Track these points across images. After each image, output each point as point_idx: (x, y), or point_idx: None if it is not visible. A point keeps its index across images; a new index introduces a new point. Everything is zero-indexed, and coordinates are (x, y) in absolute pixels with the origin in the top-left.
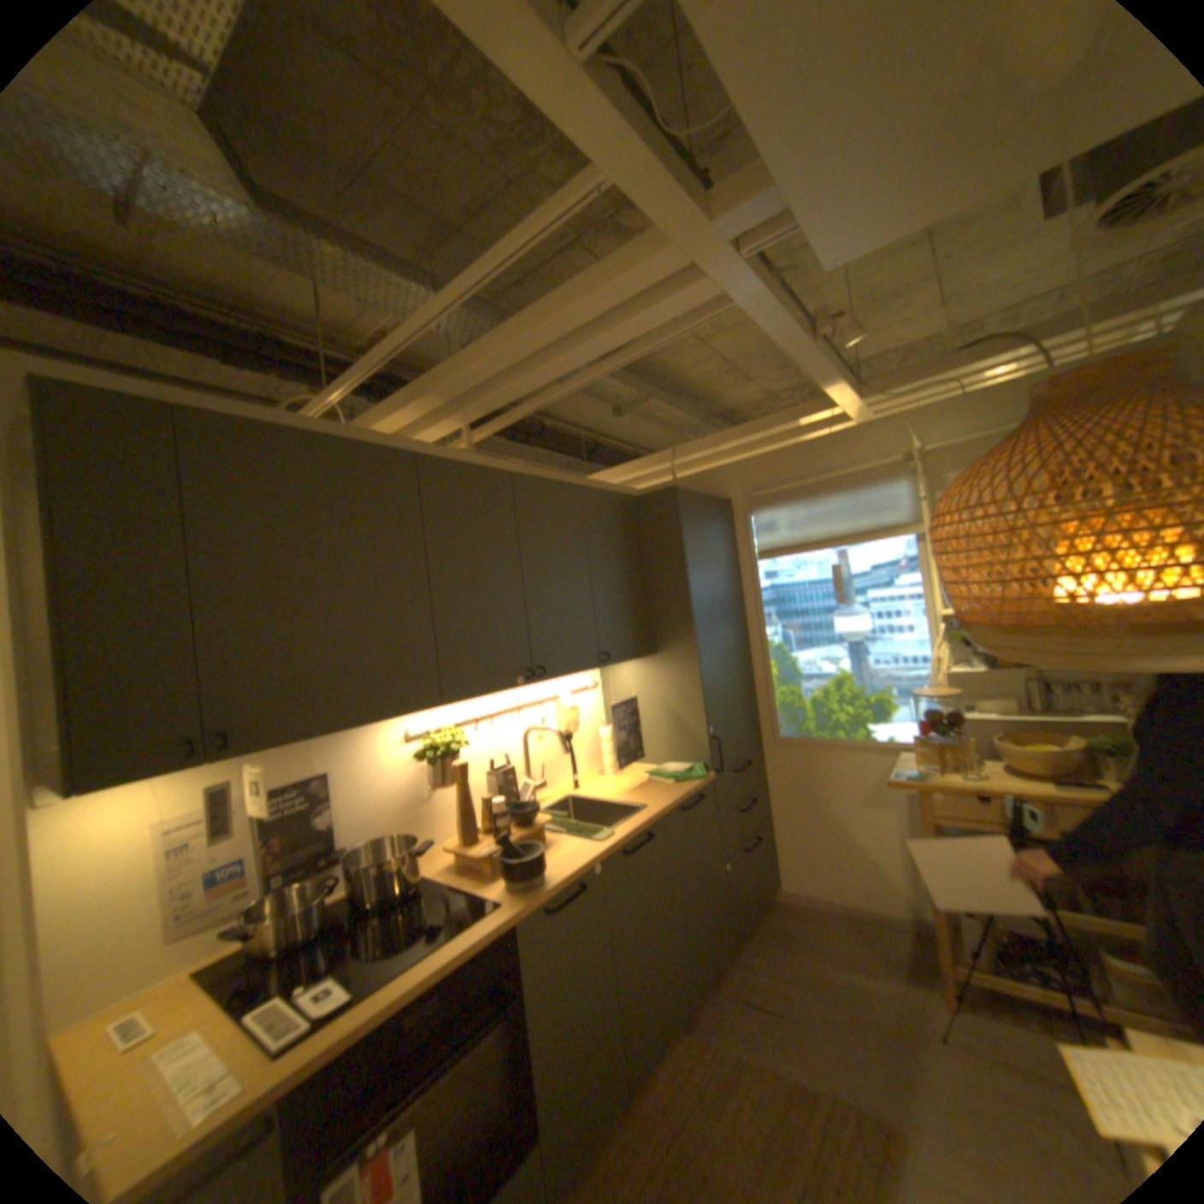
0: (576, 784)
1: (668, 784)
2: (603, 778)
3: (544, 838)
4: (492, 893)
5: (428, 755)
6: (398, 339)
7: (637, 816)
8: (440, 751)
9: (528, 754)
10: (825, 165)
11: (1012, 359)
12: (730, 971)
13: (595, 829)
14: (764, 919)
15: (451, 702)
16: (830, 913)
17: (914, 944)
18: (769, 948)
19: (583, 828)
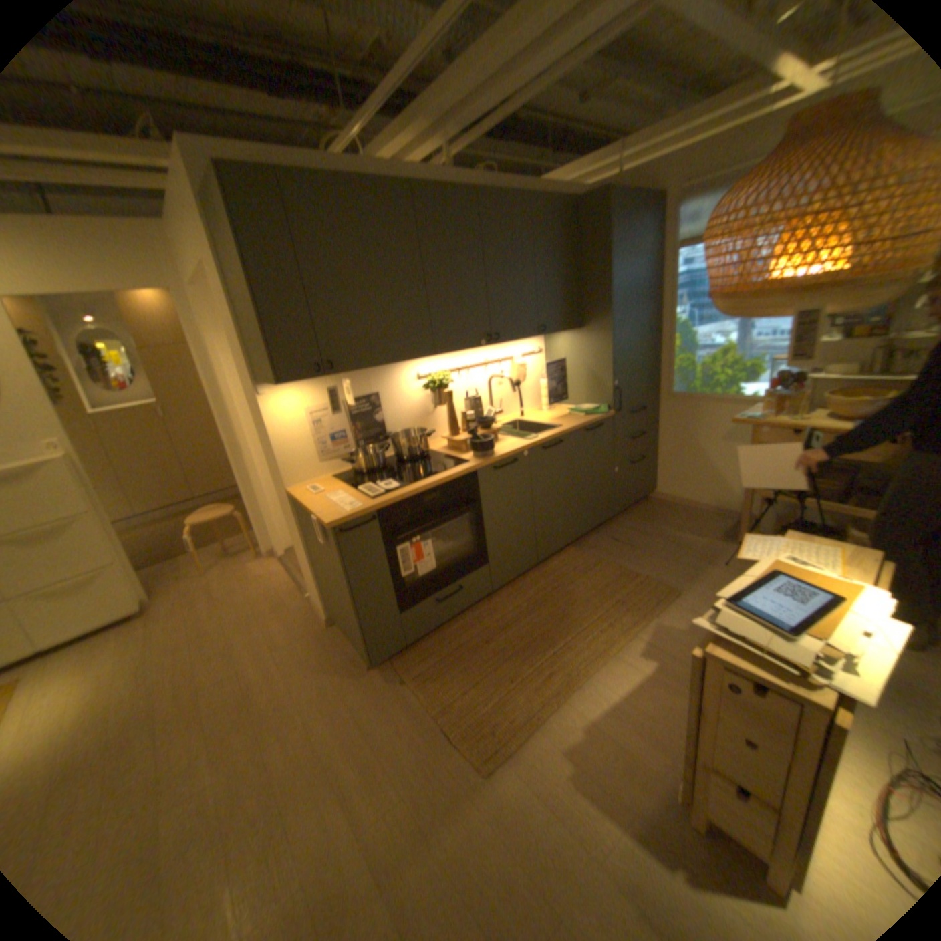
0: (521, 414)
1: (580, 416)
2: (539, 412)
3: (497, 439)
4: (465, 458)
5: (430, 387)
6: (390, 83)
7: (554, 431)
8: (436, 385)
9: (490, 393)
10: None
11: None
12: (609, 526)
13: (526, 436)
14: (640, 505)
15: (440, 355)
16: (685, 505)
17: (735, 524)
18: (637, 518)
19: (520, 435)
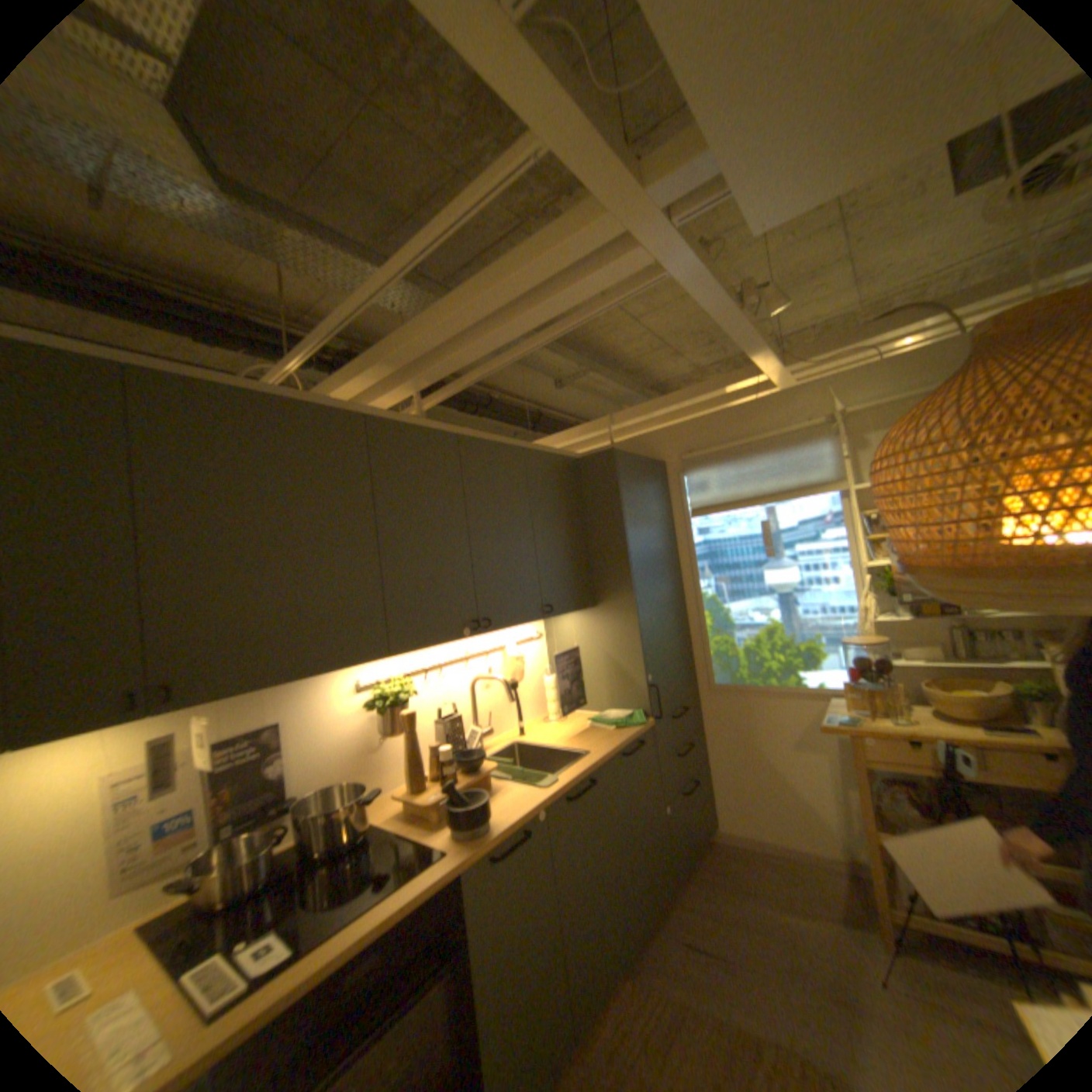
0: (522, 731)
1: (610, 730)
2: (547, 724)
3: (491, 785)
4: (438, 841)
5: (378, 704)
6: (350, 309)
7: (580, 762)
8: (389, 700)
9: (476, 702)
10: (755, 123)
11: (926, 327)
12: (672, 912)
13: (539, 775)
14: (704, 860)
15: (400, 653)
16: (767, 854)
17: (849, 884)
18: (709, 890)
19: (528, 775)
